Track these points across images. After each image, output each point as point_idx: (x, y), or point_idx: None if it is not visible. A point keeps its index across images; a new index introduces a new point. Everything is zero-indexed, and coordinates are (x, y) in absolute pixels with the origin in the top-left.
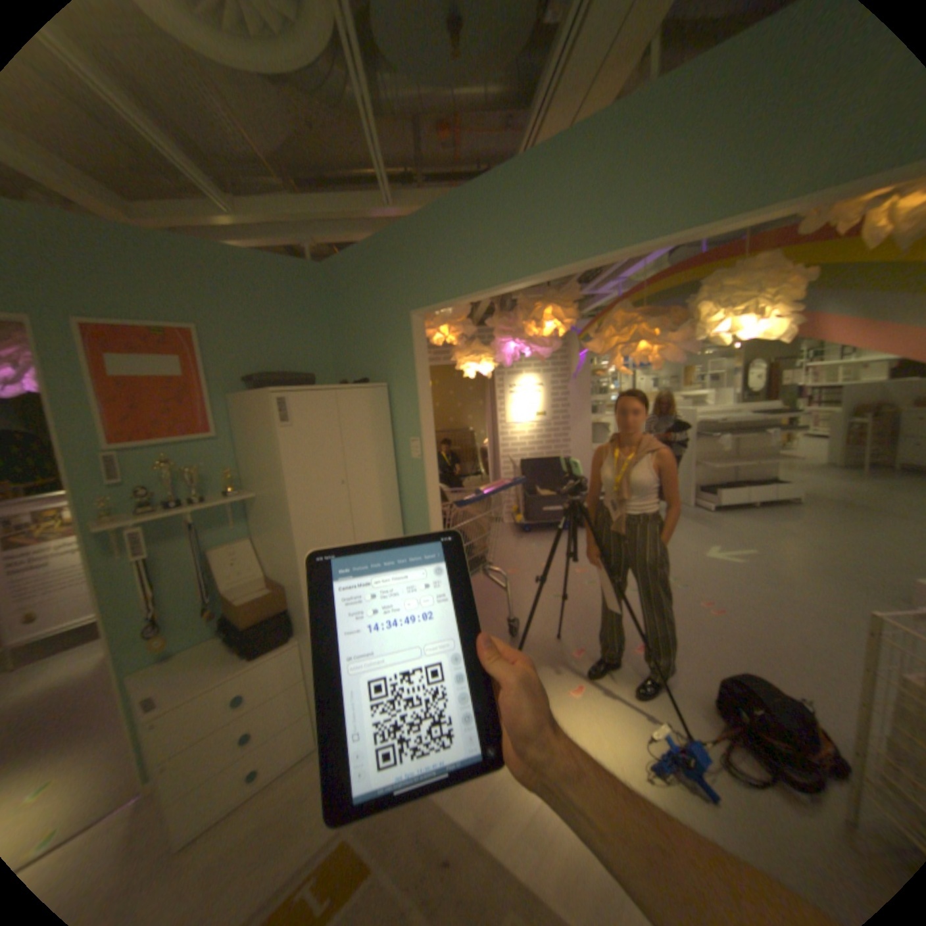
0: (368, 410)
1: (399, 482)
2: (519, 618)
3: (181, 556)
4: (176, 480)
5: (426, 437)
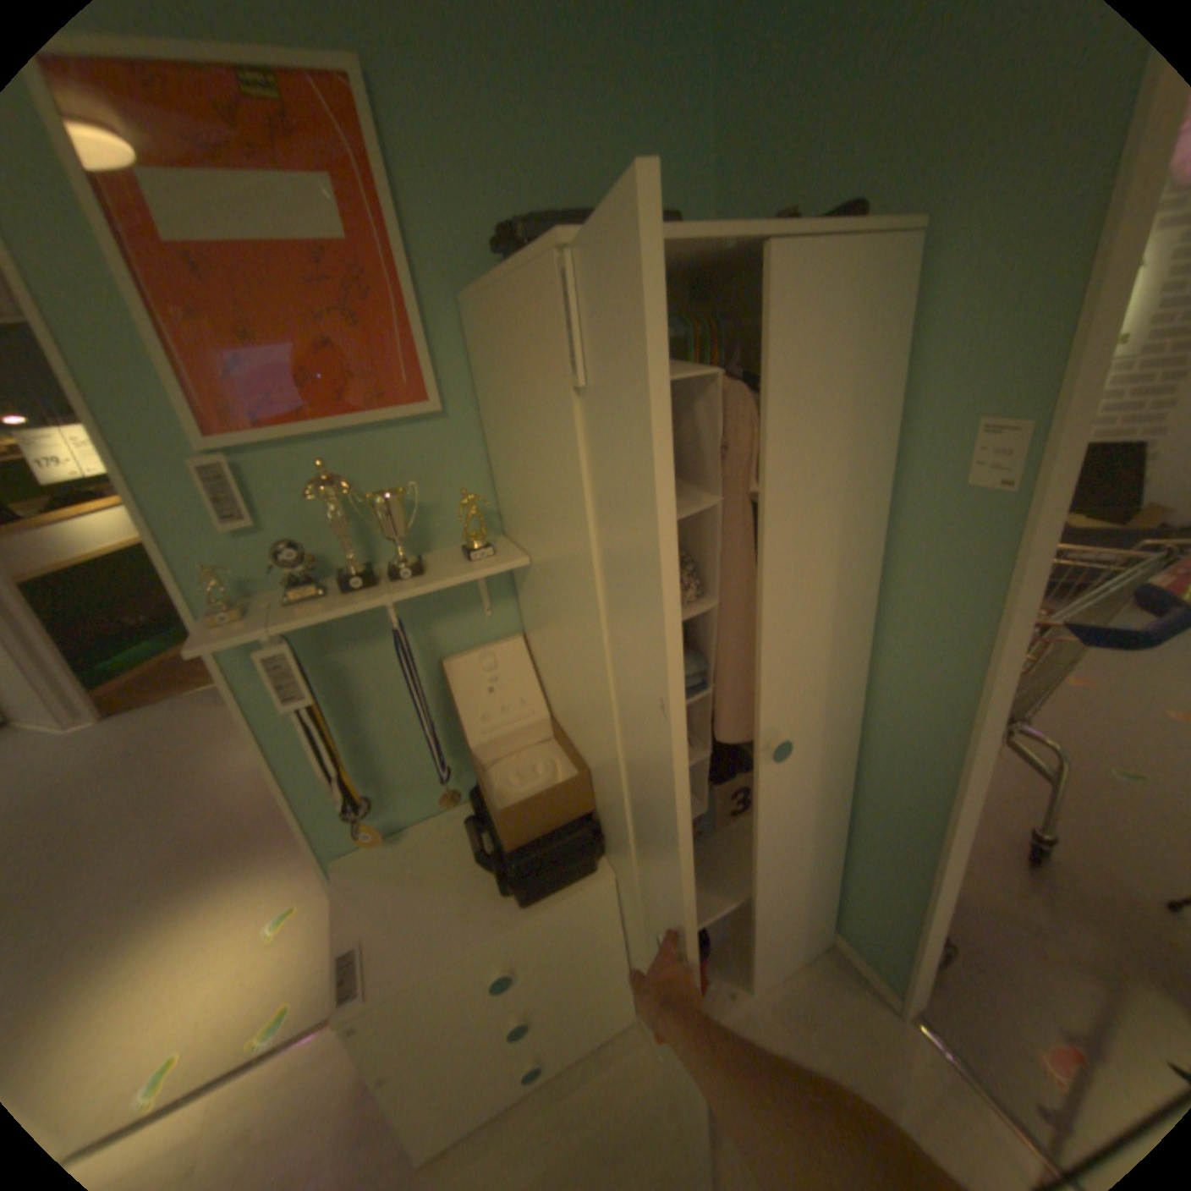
0: (857, 316)
1: (886, 543)
2: (1040, 813)
3: (397, 668)
4: (367, 516)
5: (1075, 412)
